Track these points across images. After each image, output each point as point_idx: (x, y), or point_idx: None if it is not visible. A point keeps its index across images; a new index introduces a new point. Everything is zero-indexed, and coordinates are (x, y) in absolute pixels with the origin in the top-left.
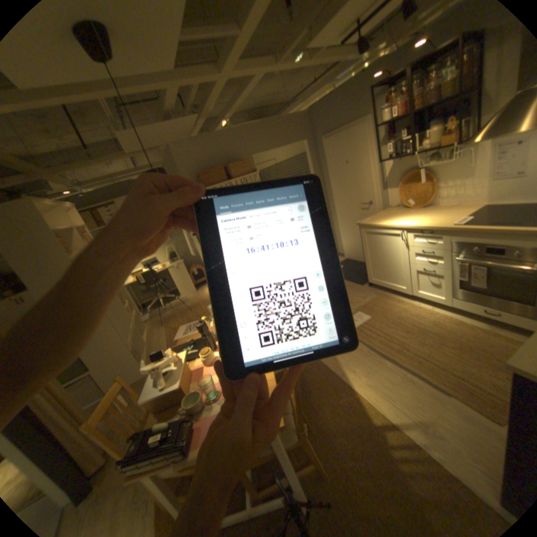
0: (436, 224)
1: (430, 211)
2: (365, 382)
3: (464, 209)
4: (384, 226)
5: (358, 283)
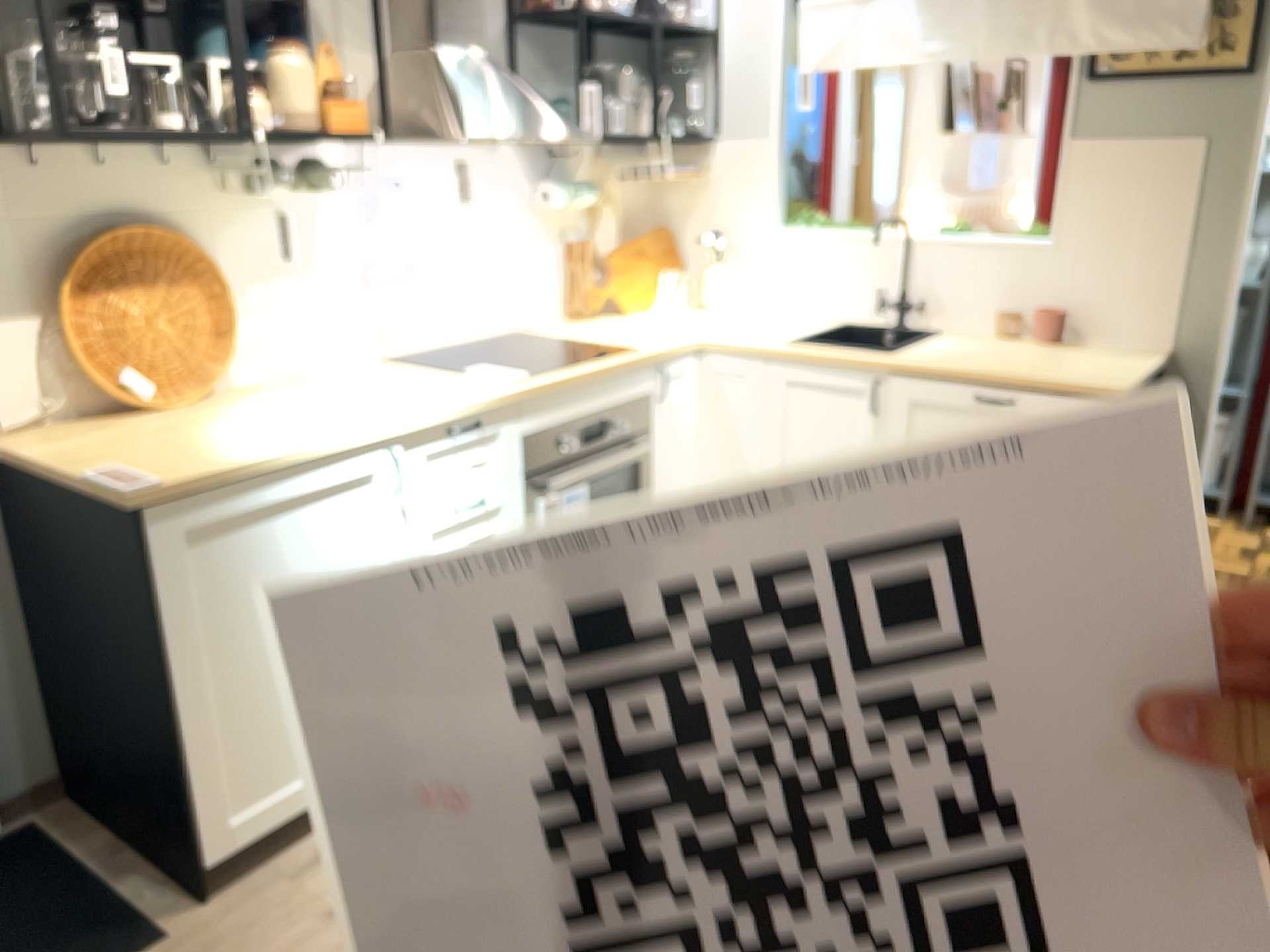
0: (474, 394)
1: (286, 396)
2: None
3: (366, 373)
4: (312, 457)
5: None
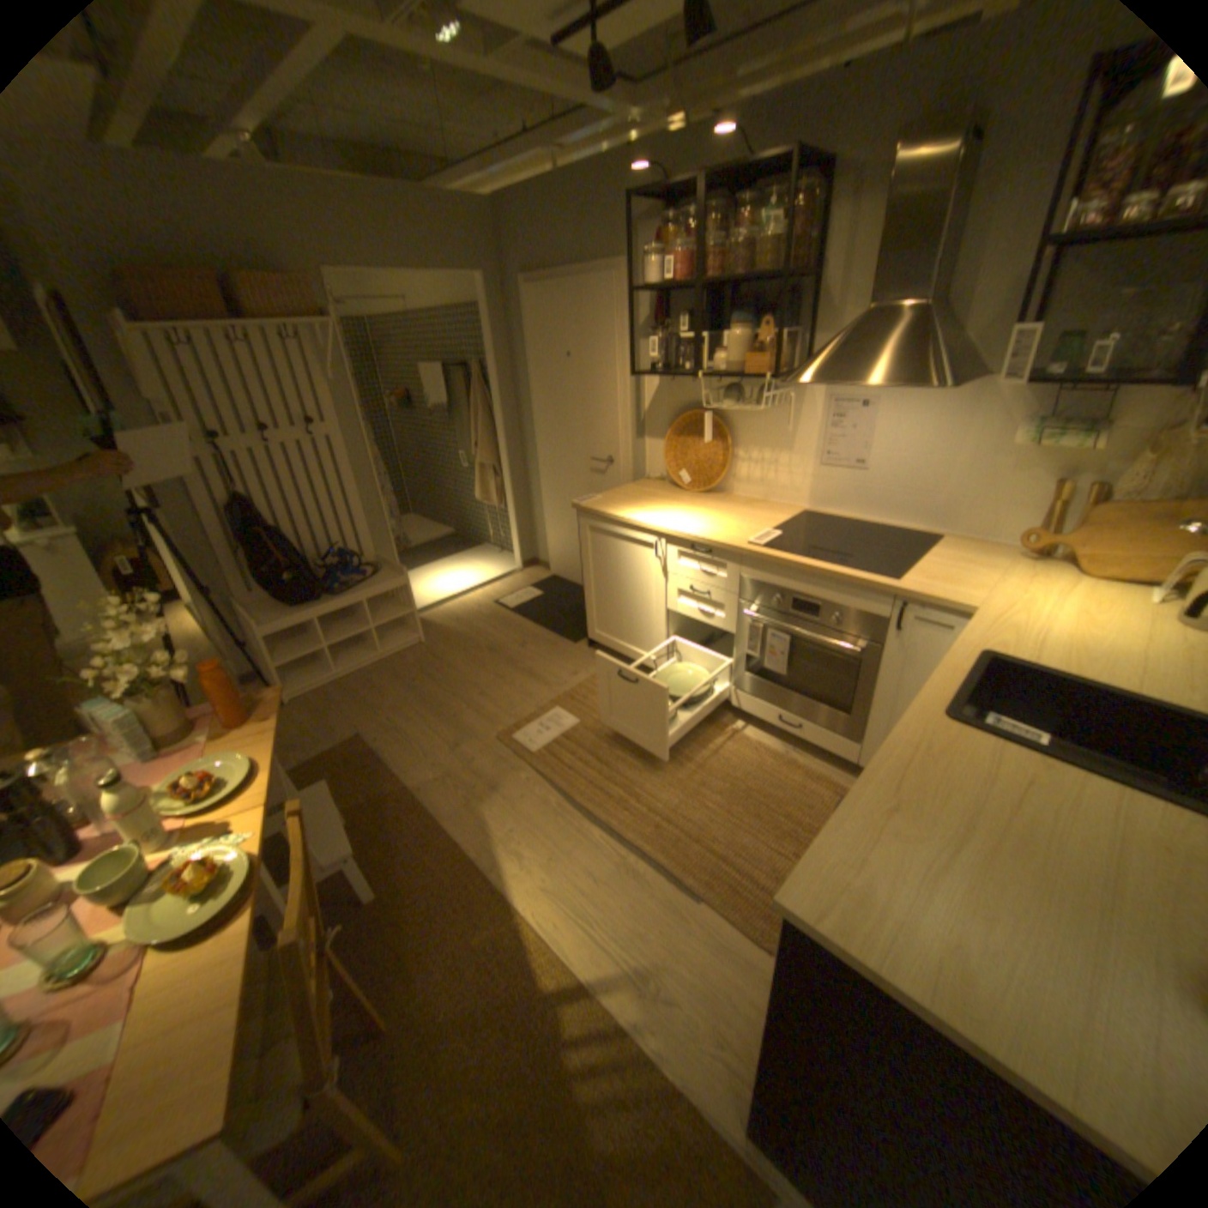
0: (719, 537)
1: (714, 504)
2: (538, 883)
3: (770, 512)
4: (625, 523)
5: (568, 637)
